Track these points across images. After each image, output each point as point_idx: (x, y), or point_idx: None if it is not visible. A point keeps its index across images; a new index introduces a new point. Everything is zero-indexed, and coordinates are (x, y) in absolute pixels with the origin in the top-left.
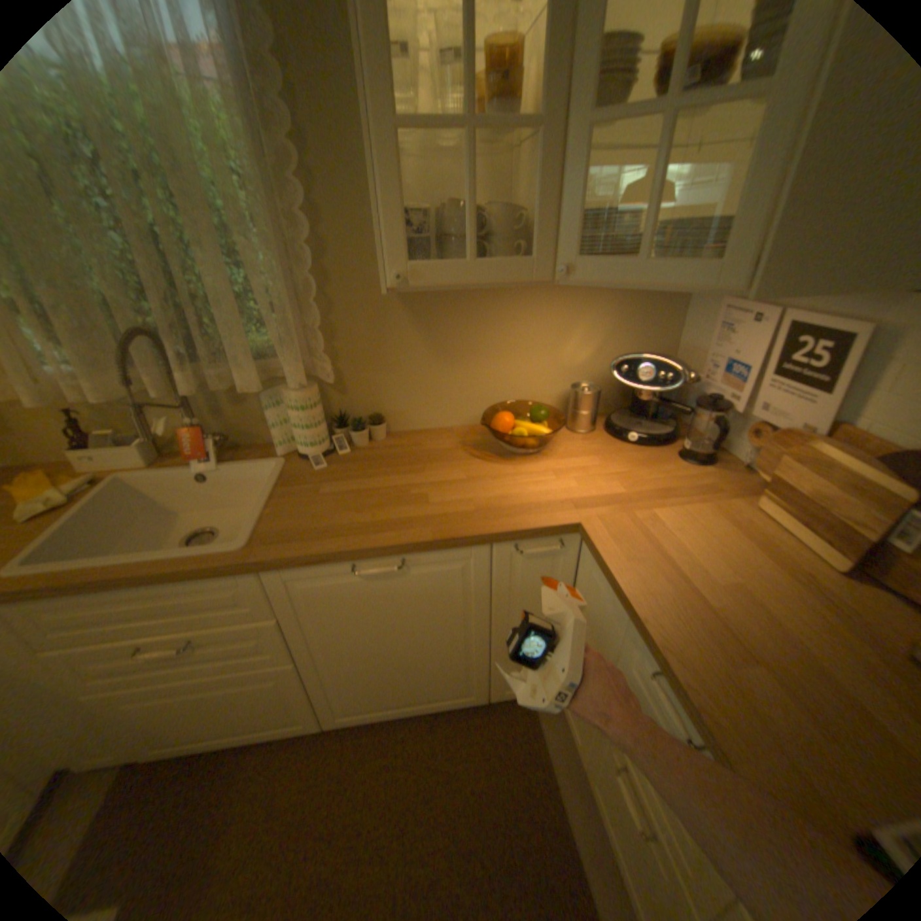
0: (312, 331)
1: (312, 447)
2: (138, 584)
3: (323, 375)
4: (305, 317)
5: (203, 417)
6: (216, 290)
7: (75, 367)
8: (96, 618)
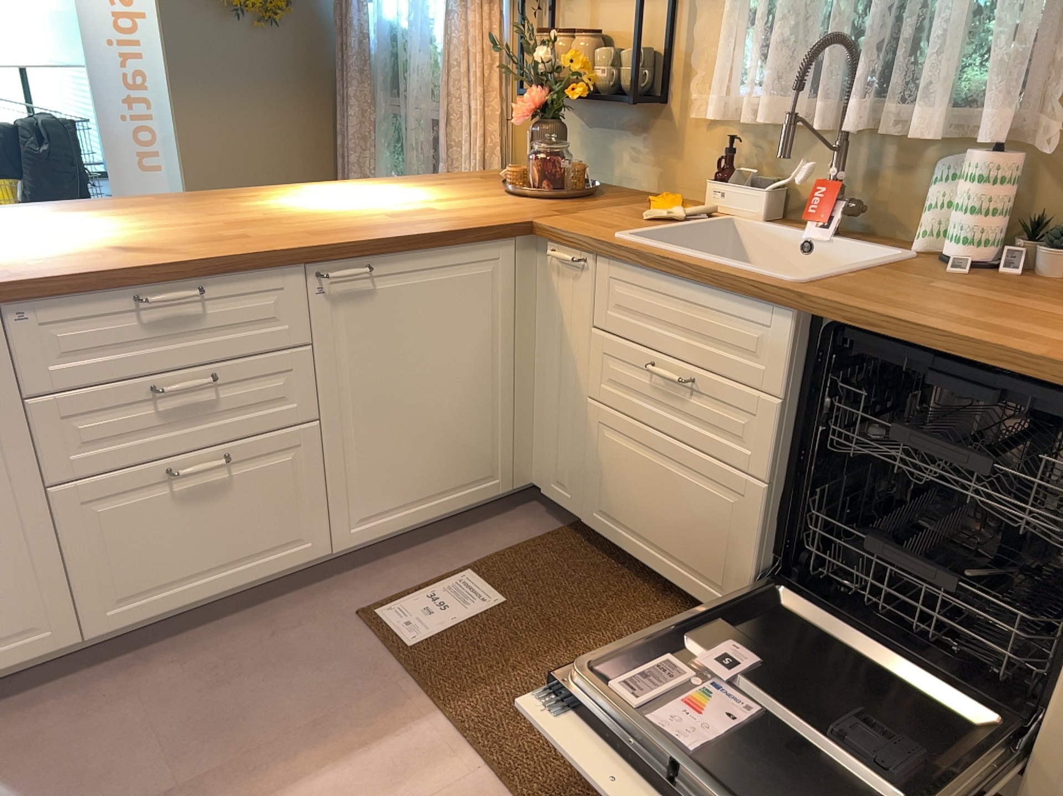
0: (1056, 78)
1: (960, 249)
2: (692, 279)
3: (1038, 147)
4: (1055, 53)
5: (850, 181)
6: (948, 0)
7: (762, 90)
8: (645, 309)
